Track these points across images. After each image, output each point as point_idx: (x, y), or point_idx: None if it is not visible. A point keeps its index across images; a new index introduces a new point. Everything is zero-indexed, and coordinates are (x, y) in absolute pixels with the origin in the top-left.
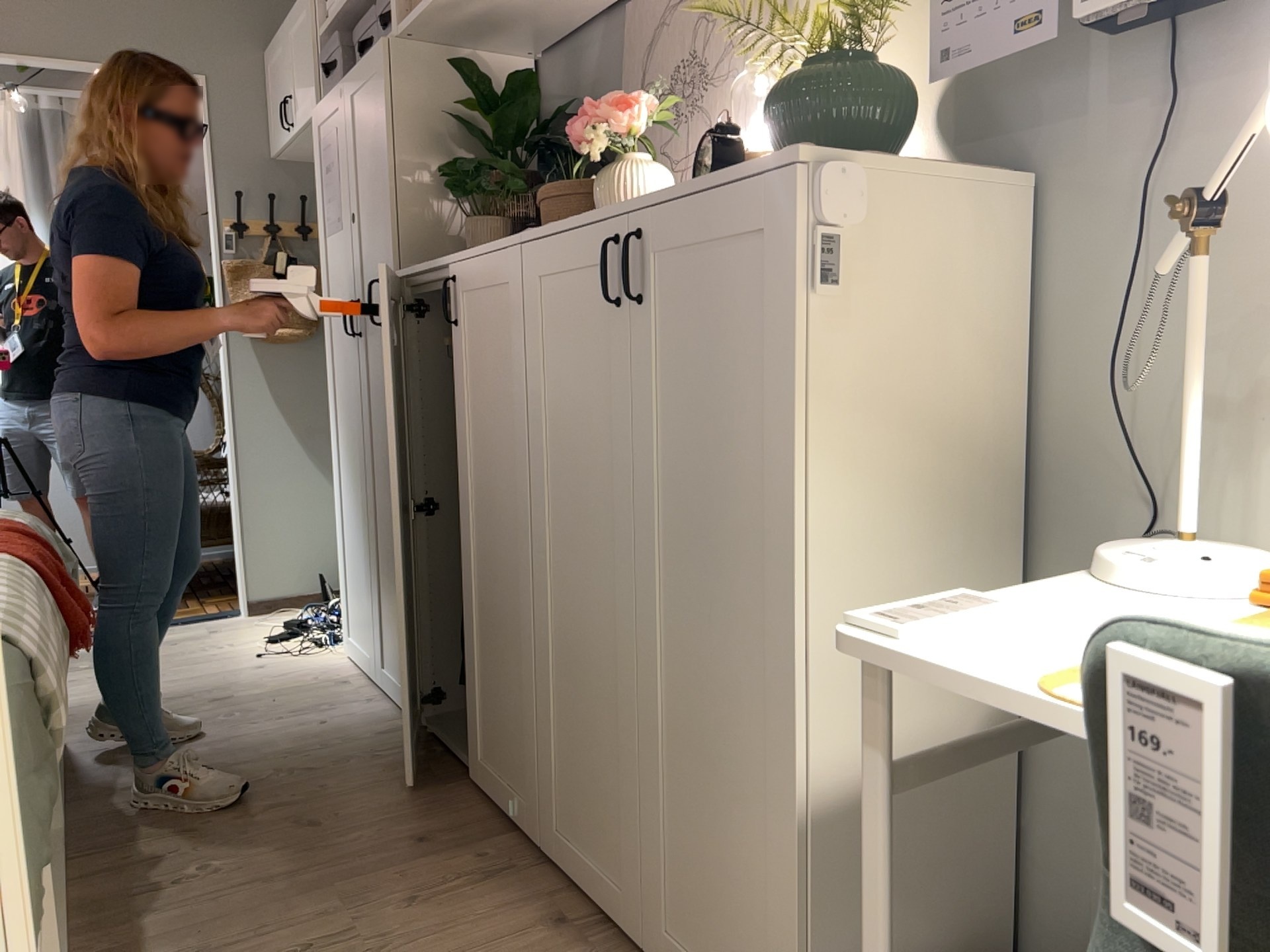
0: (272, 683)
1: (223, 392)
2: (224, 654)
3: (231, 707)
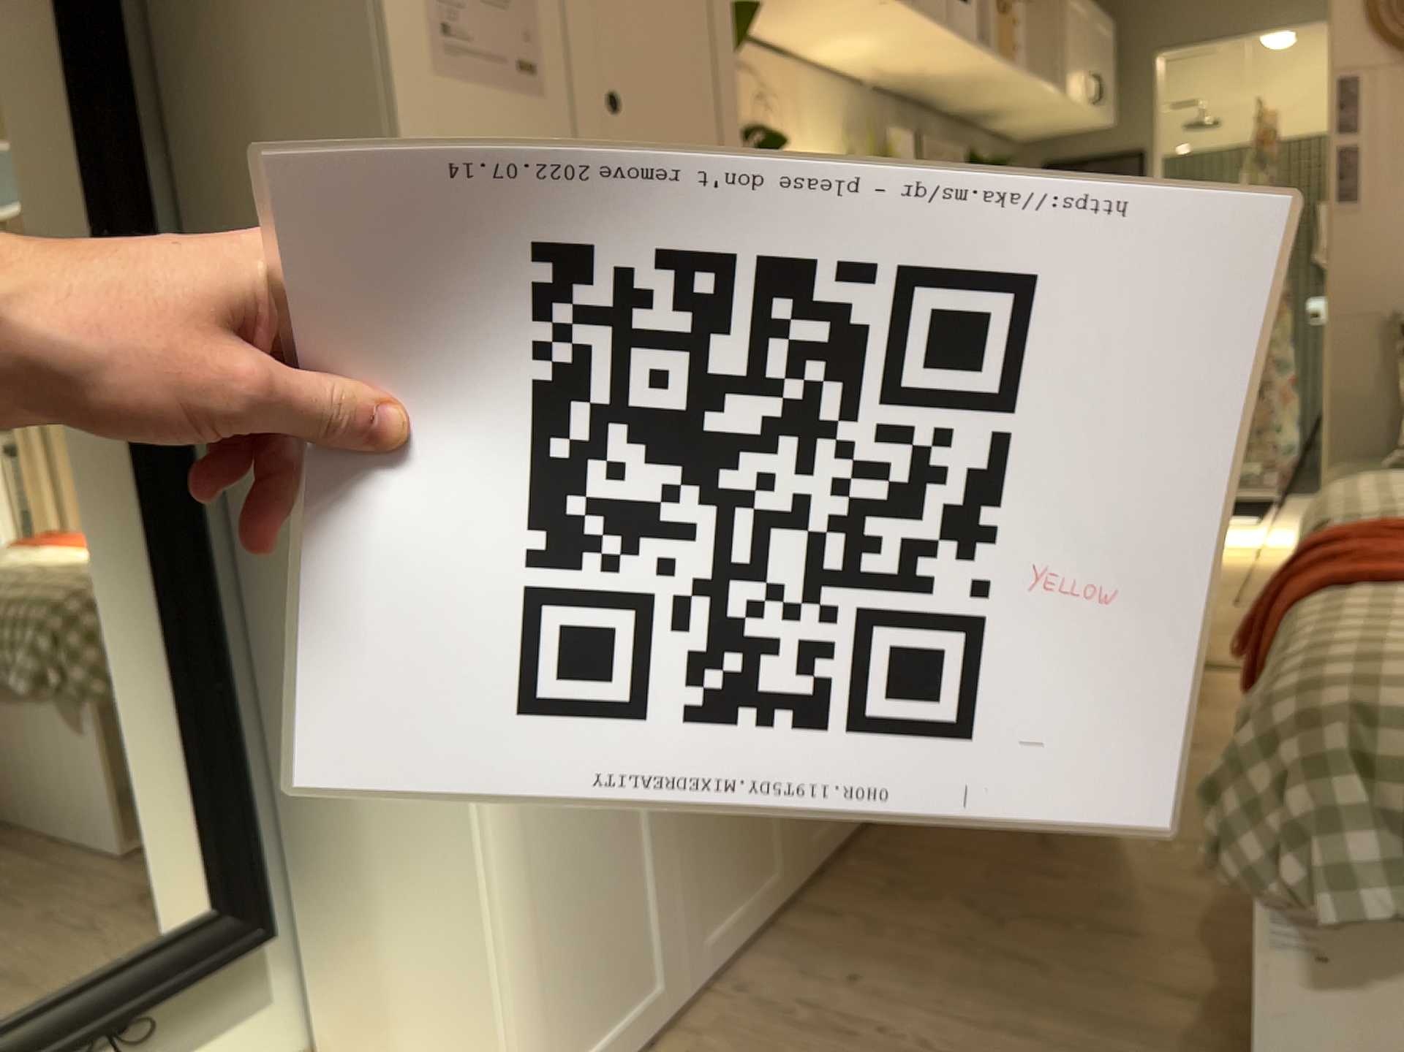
0: None
1: None
2: None
3: None
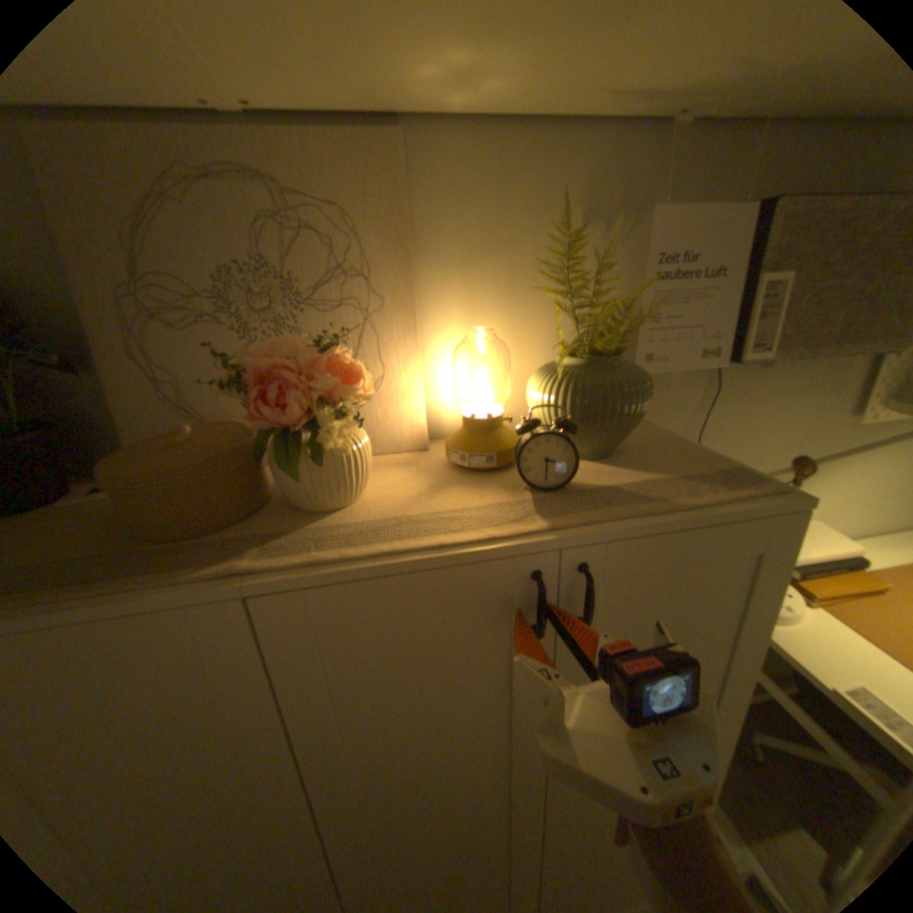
0: None
1: None
2: None
3: None
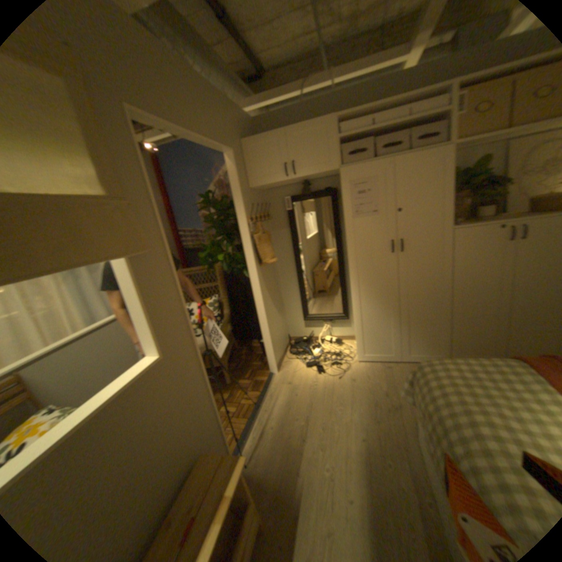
0: (376, 382)
1: (255, 292)
2: (328, 386)
3: (398, 395)
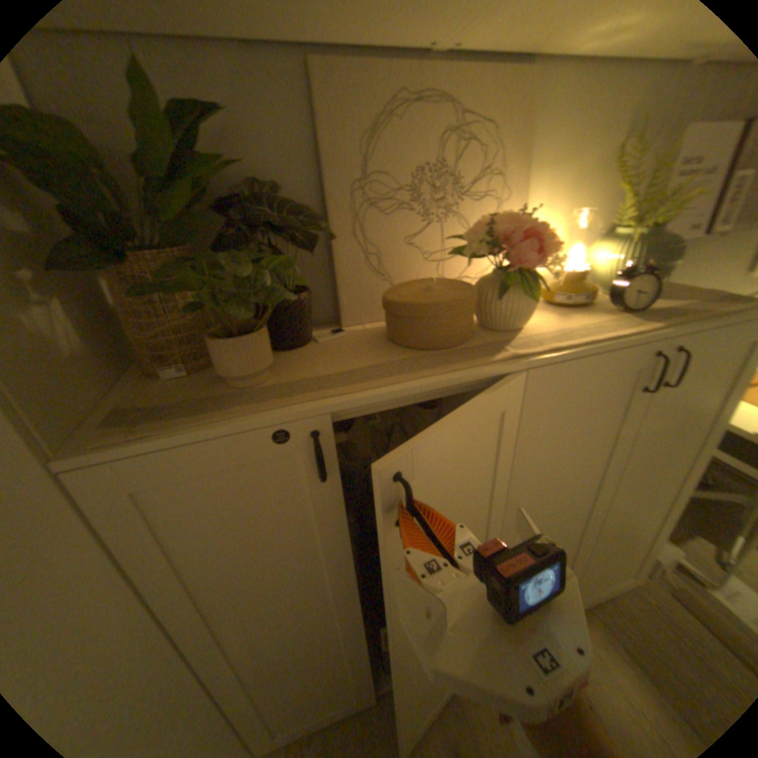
0: None
1: None
2: None
3: None
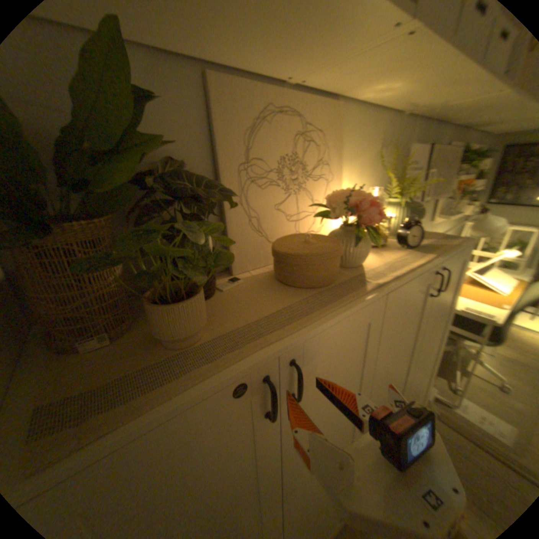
0: None
1: None
2: None
3: None
